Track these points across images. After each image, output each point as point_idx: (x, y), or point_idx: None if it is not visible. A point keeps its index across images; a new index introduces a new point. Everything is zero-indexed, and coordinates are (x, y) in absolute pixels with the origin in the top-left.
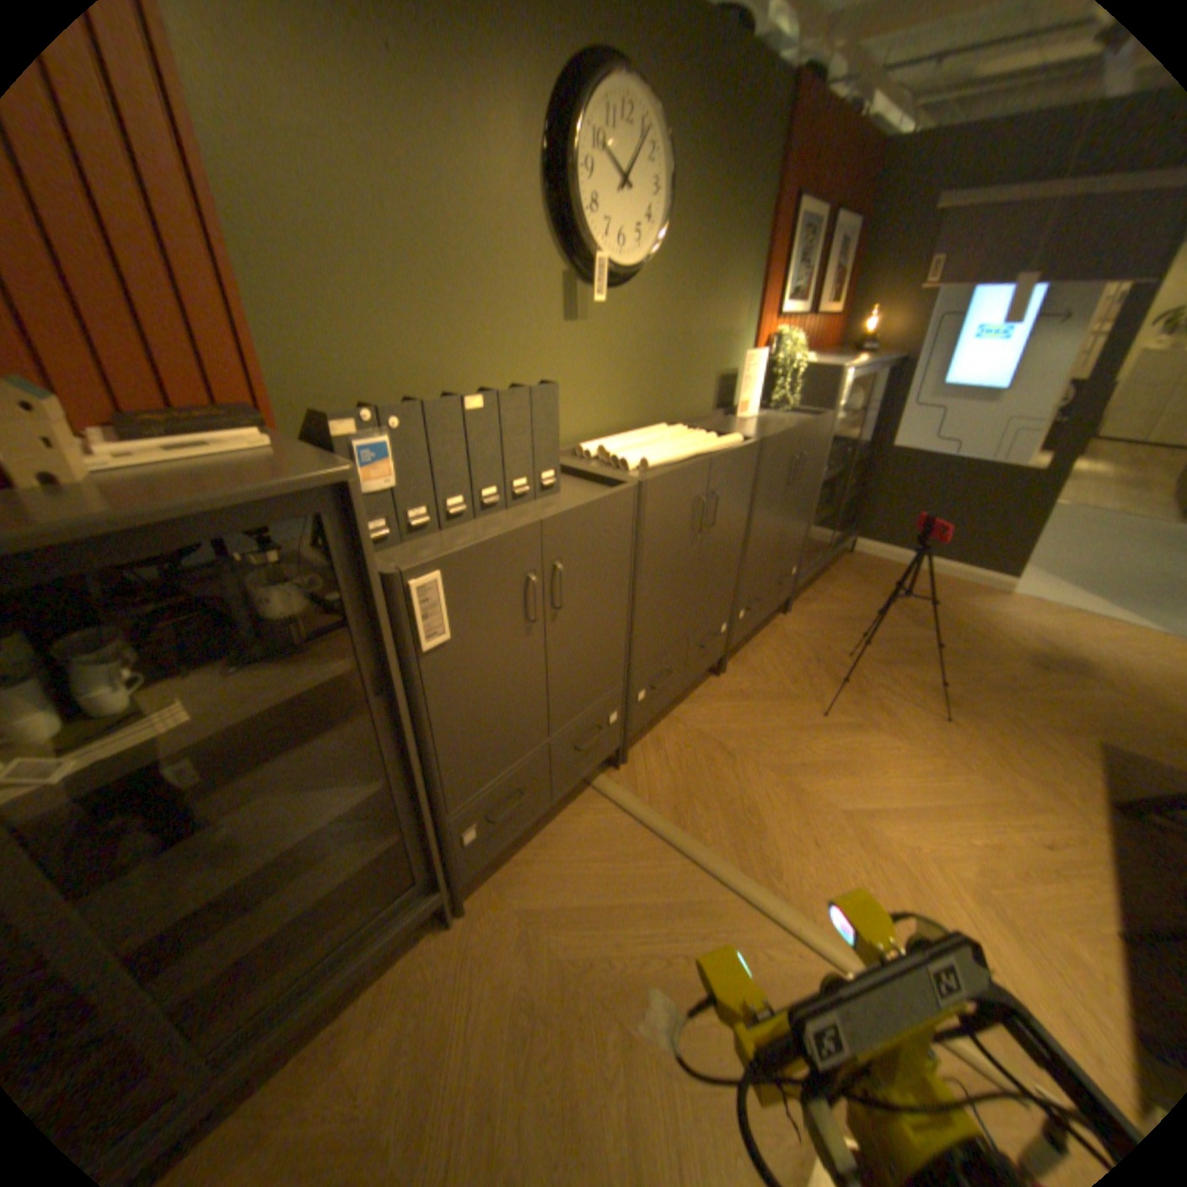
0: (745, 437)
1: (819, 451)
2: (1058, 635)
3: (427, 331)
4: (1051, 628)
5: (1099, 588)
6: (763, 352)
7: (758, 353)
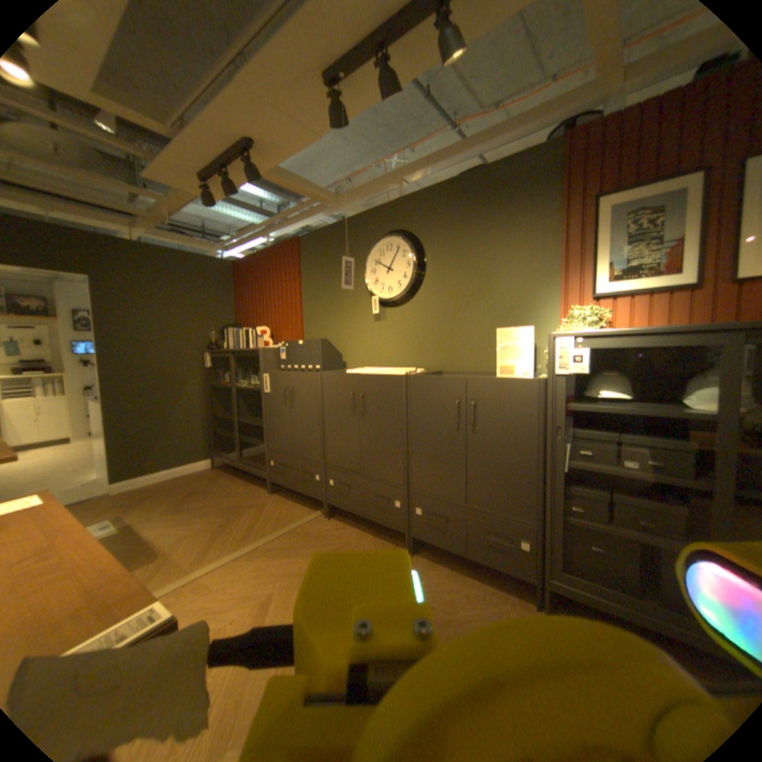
0: (410, 373)
1: (520, 411)
2: None
3: (333, 327)
4: None
5: None
6: (526, 327)
7: (517, 328)
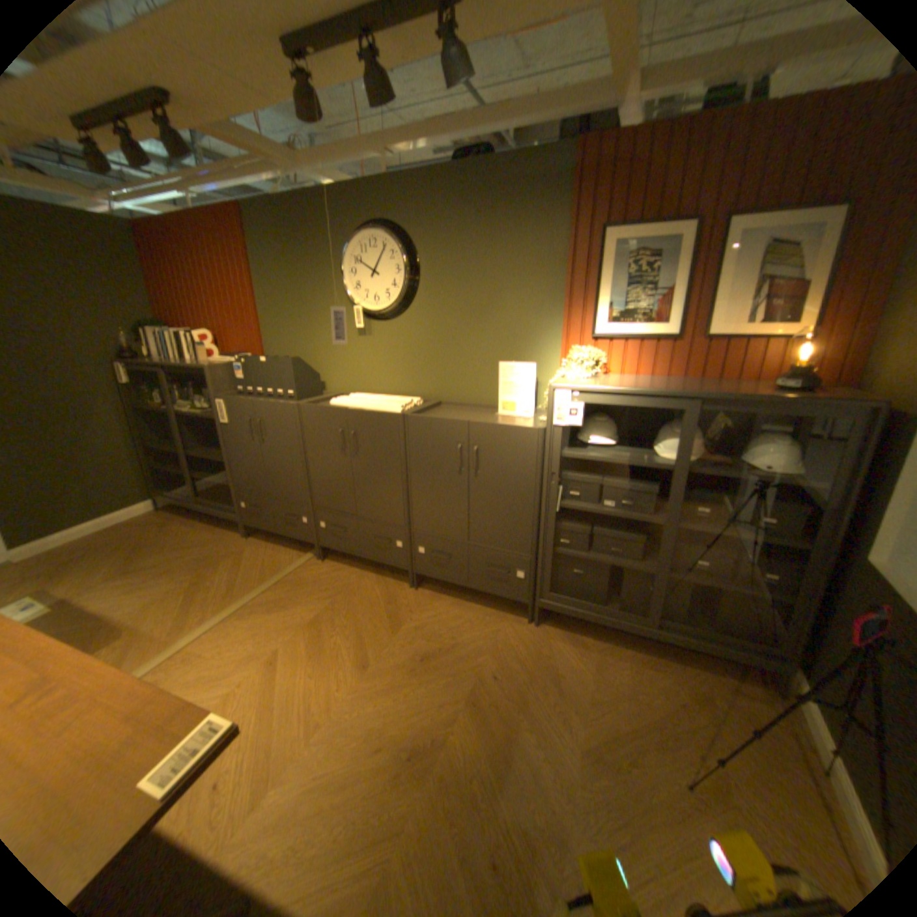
0: (407, 412)
1: (519, 459)
2: None
3: (303, 338)
4: None
5: None
6: (528, 365)
7: (519, 365)
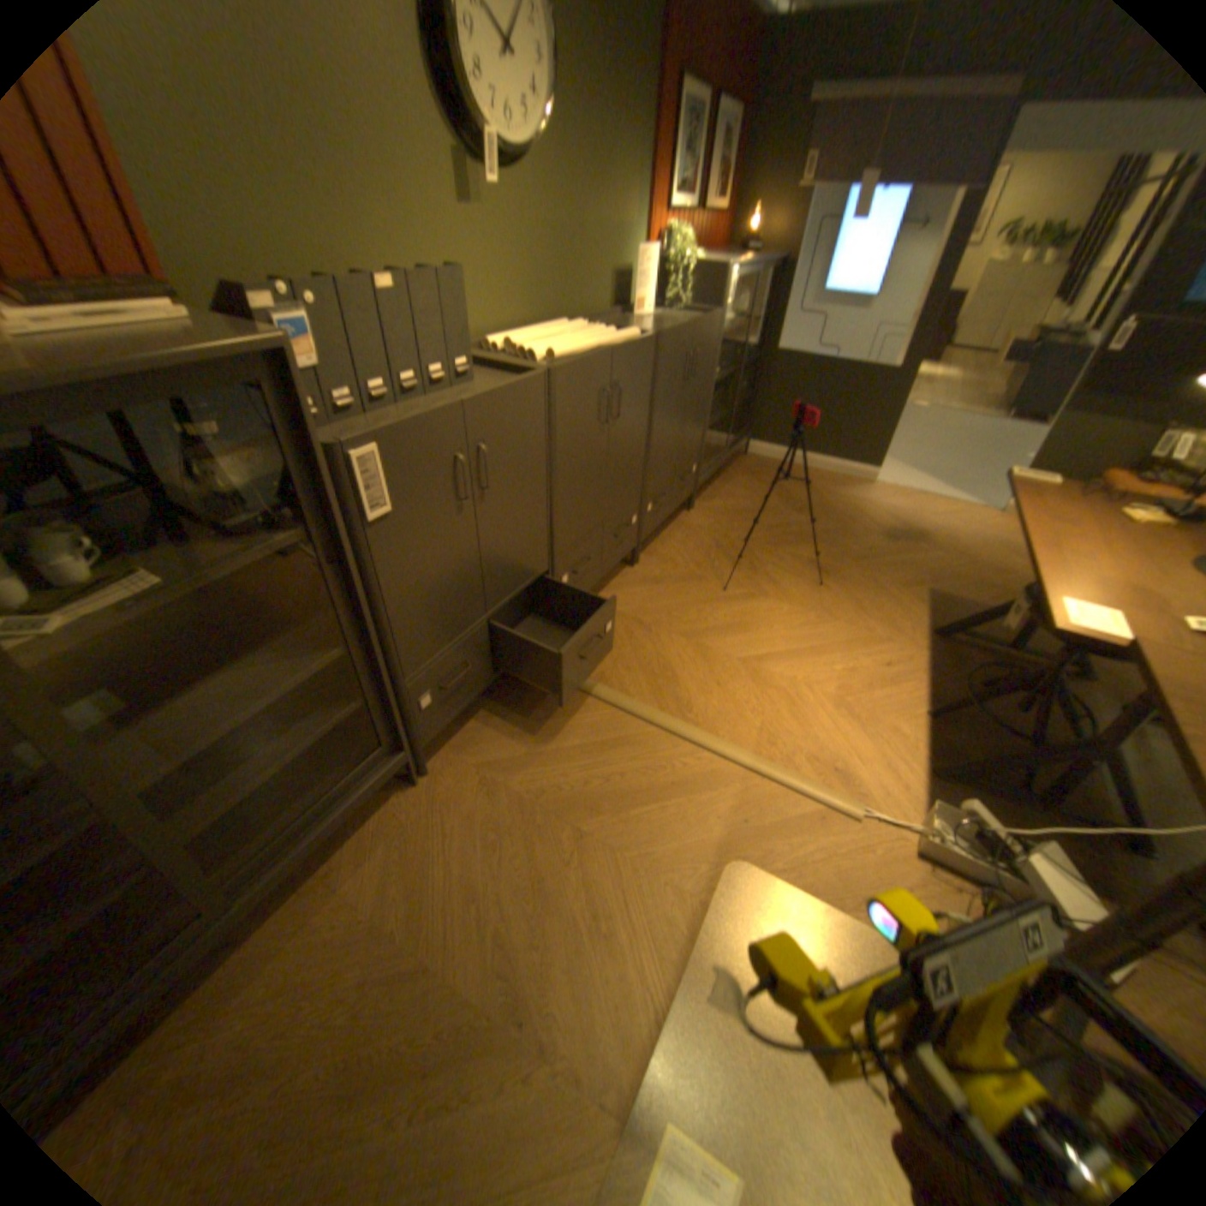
0: (642, 333)
1: (711, 350)
2: (907, 513)
3: (319, 207)
4: (902, 508)
5: (940, 474)
6: (656, 248)
7: (651, 249)
